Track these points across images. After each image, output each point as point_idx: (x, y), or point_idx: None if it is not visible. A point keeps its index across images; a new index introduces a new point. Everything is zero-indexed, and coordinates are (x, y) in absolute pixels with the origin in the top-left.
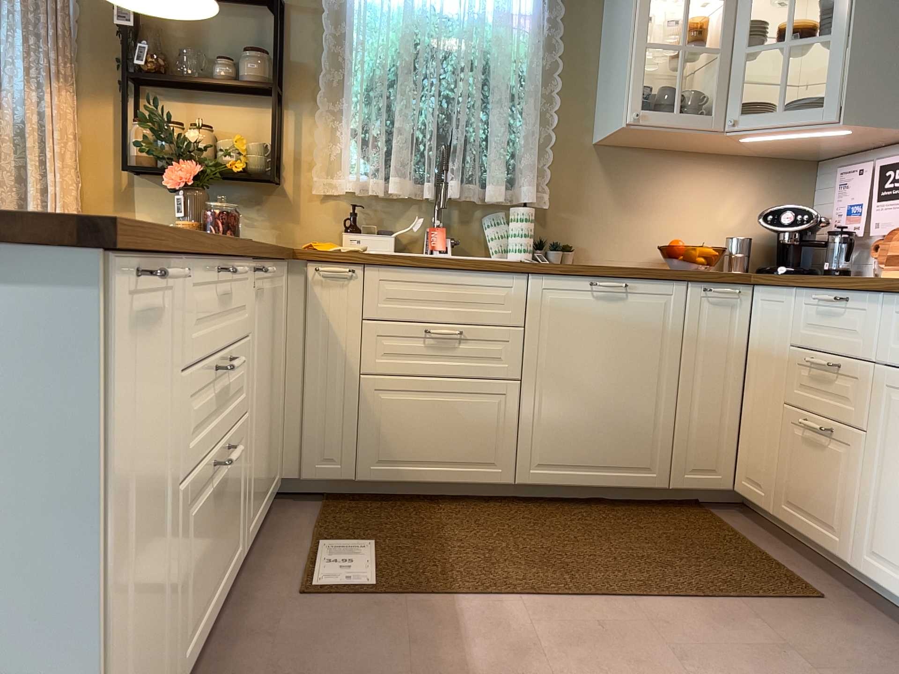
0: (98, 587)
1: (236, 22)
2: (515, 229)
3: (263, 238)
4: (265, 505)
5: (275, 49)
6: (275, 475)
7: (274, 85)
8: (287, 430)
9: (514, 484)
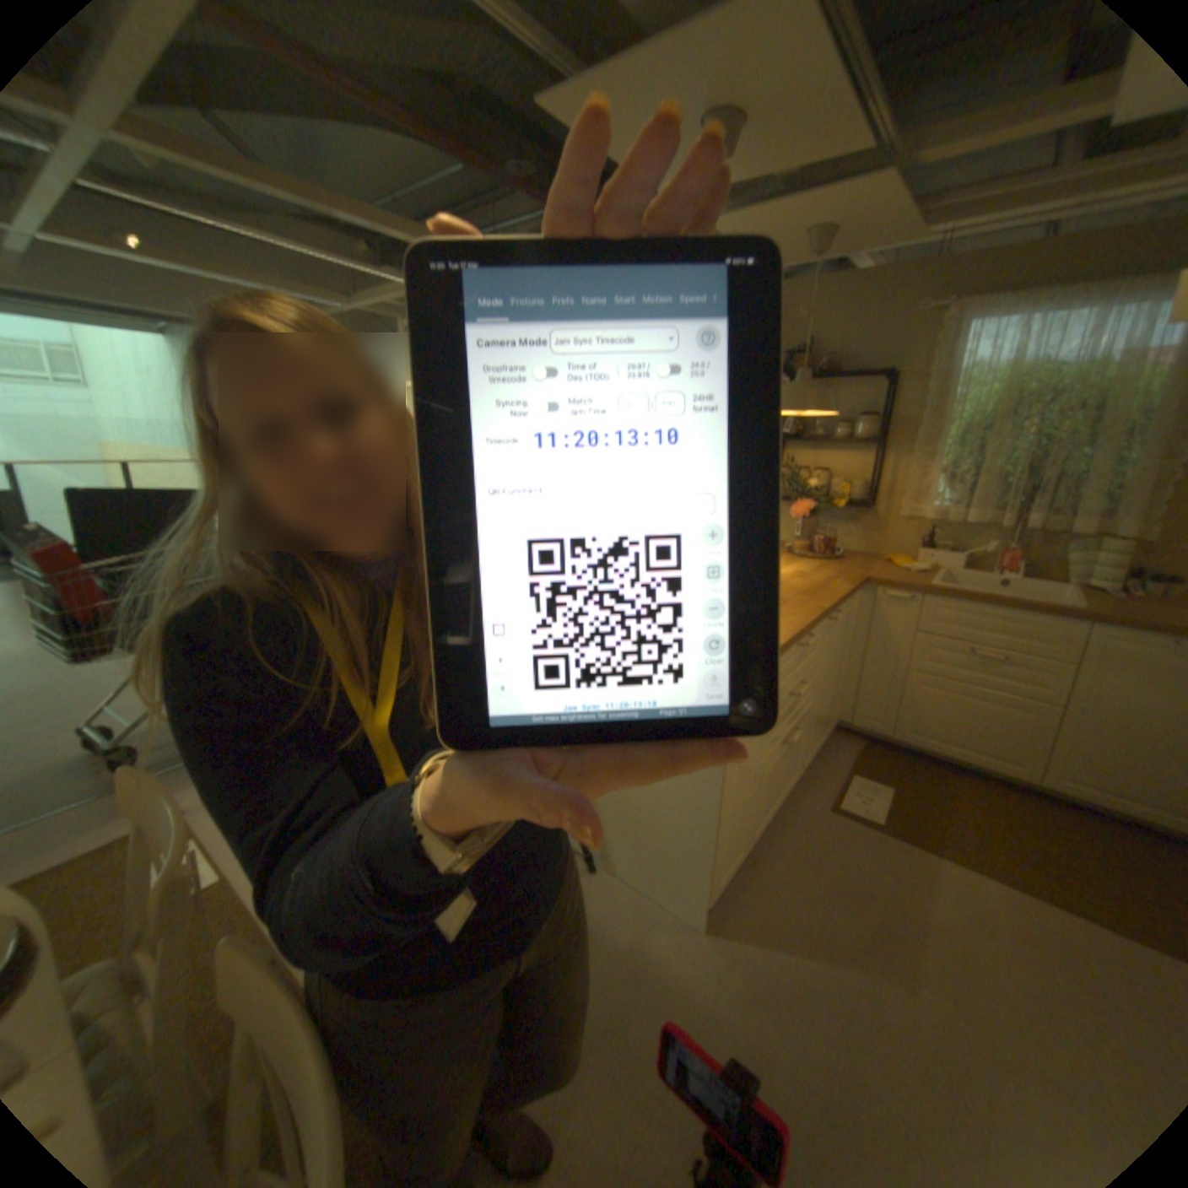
0: (723, 811)
1: (855, 389)
2: (1103, 560)
3: (854, 544)
4: (822, 742)
5: (883, 407)
6: (832, 722)
7: (878, 433)
8: (847, 691)
9: (1040, 785)
